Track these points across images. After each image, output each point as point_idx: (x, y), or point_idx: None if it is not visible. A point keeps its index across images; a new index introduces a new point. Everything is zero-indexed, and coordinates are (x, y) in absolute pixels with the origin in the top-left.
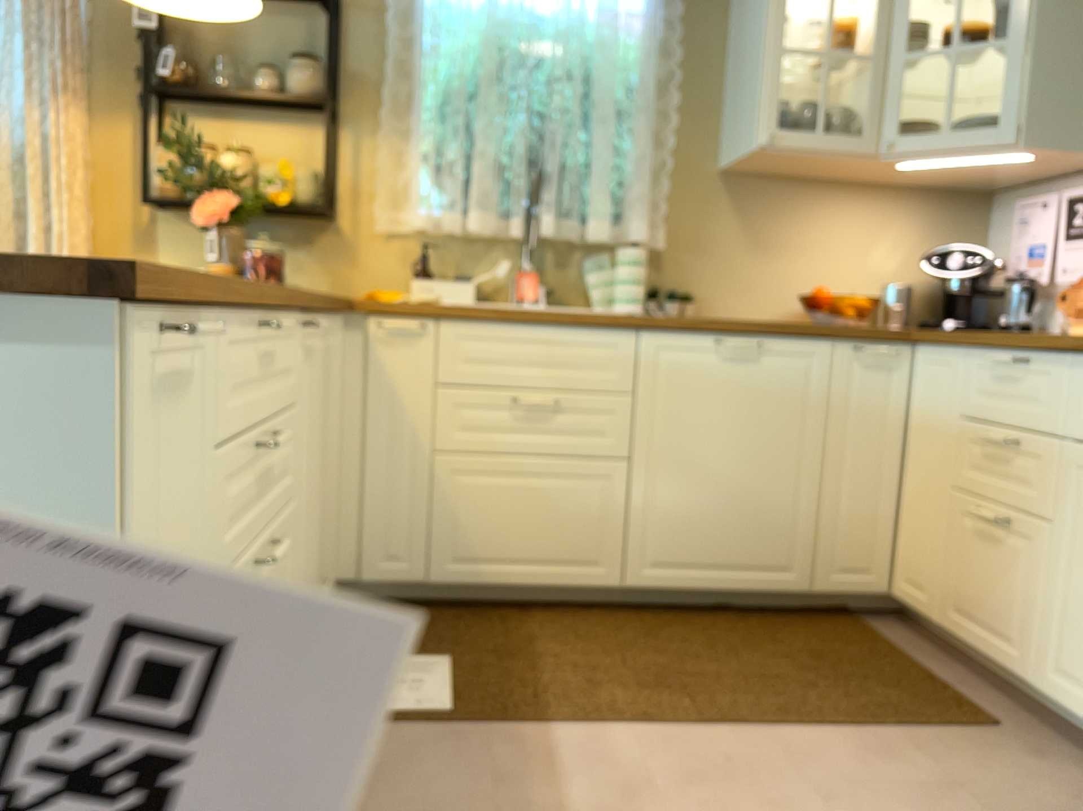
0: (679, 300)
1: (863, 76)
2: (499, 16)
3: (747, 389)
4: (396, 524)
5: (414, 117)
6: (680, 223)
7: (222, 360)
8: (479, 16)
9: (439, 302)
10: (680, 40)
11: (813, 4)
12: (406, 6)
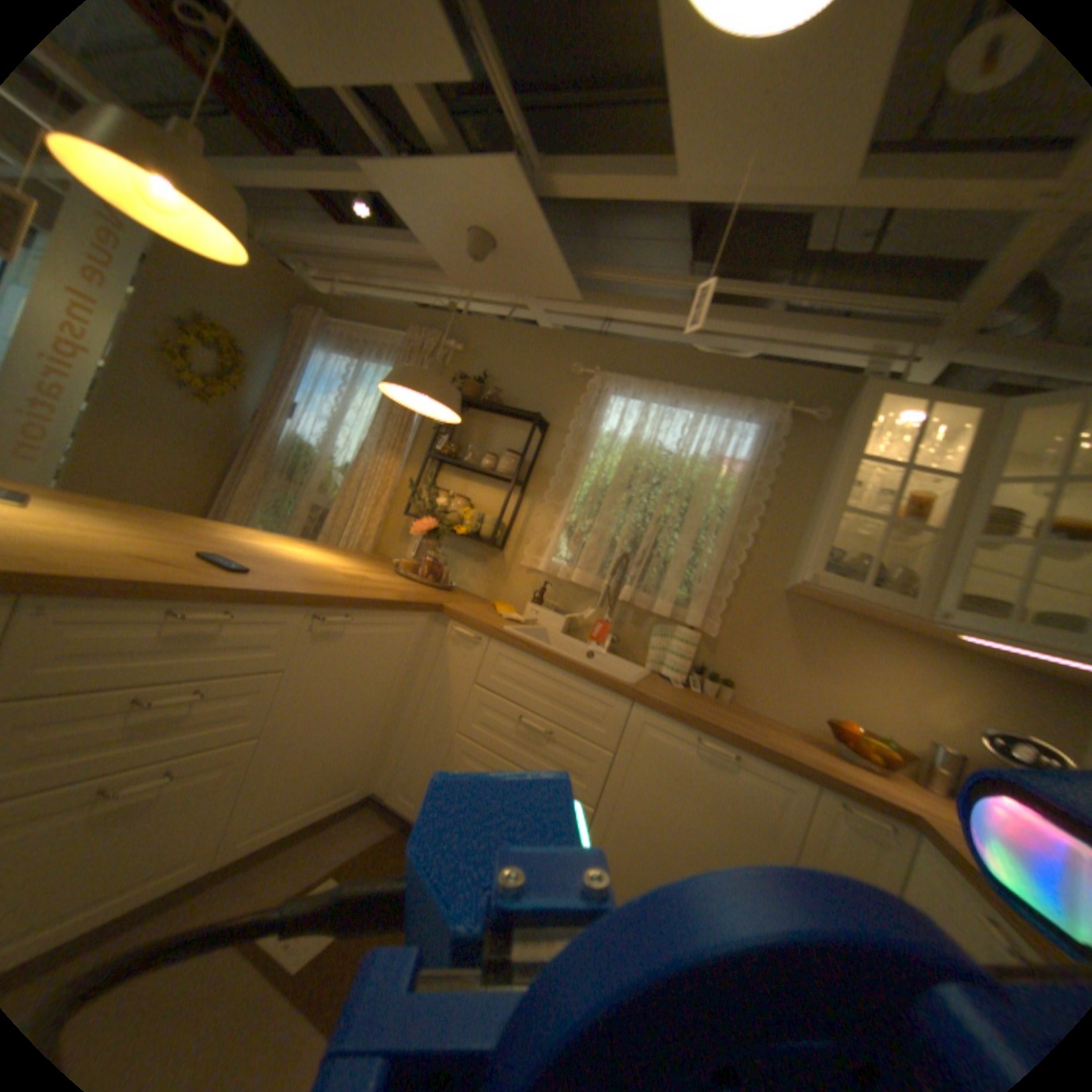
0: (721, 685)
1: (936, 548)
2: (638, 448)
3: (716, 798)
4: (419, 775)
5: (567, 501)
6: (738, 624)
7: (85, 635)
8: (626, 447)
9: (499, 627)
10: (774, 487)
11: (905, 480)
12: (582, 434)
